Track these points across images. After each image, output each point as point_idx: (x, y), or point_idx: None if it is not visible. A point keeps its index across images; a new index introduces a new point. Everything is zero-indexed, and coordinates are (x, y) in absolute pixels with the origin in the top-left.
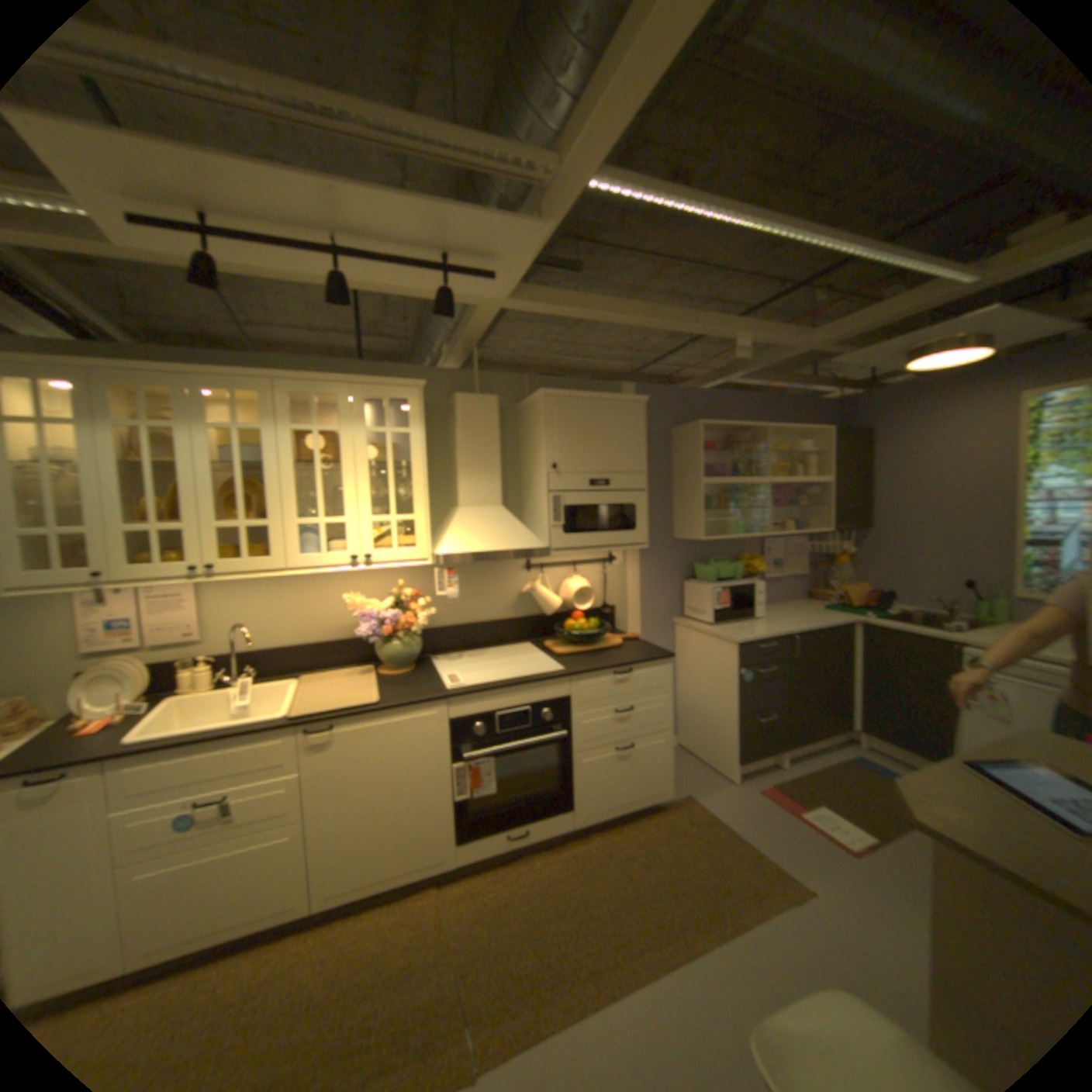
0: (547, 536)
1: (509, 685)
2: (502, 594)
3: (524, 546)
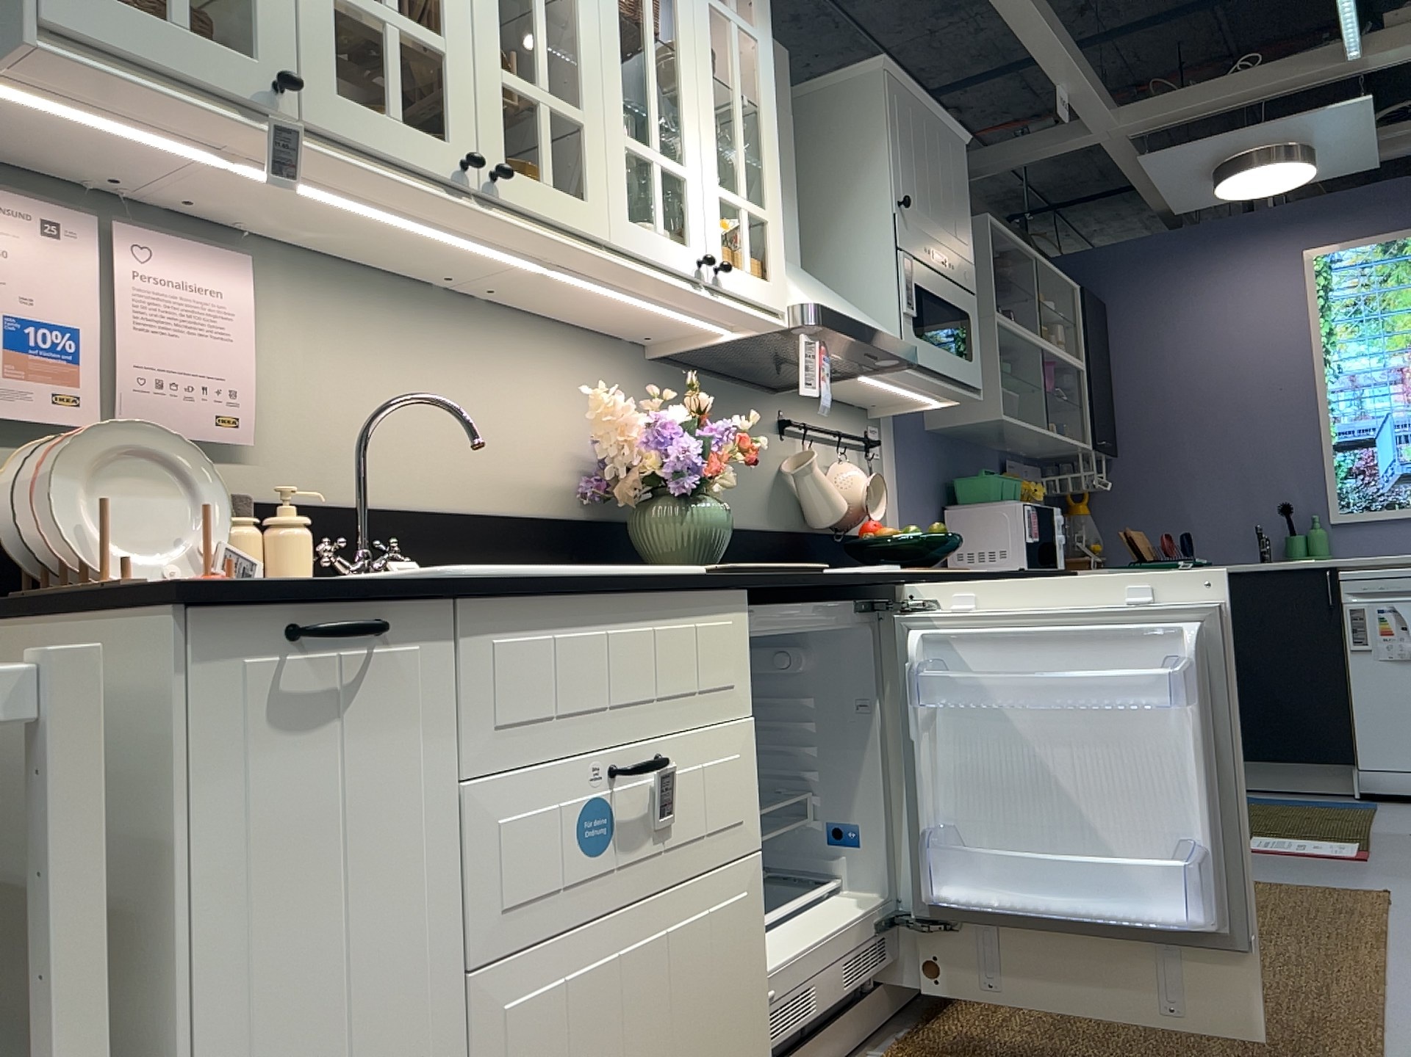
0: (902, 332)
1: (964, 575)
2: (757, 474)
3: (891, 334)
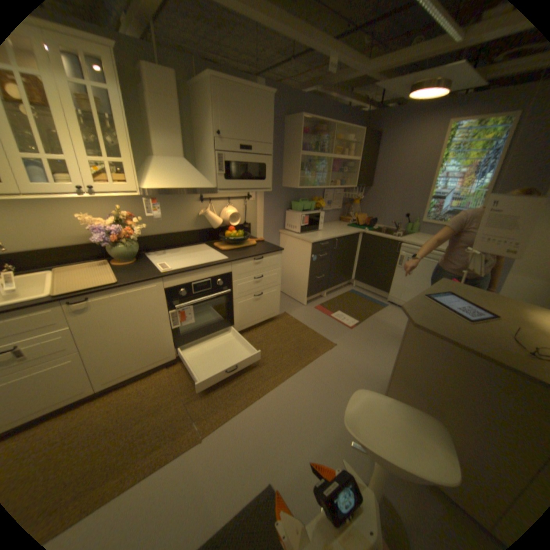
0: (216, 180)
1: (199, 268)
2: (187, 216)
3: (202, 186)
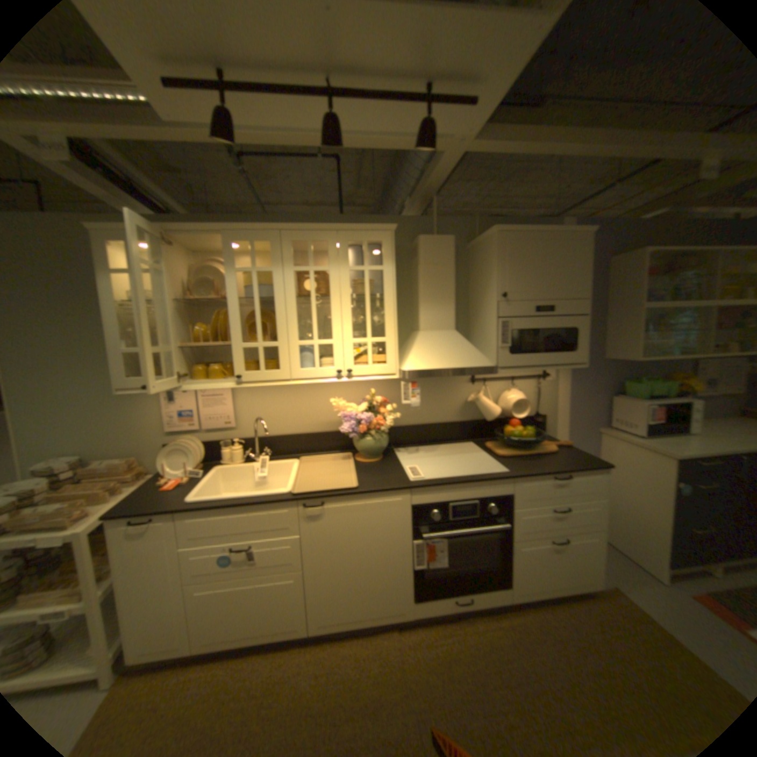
0: (497, 356)
1: (463, 483)
2: (452, 402)
3: (477, 364)
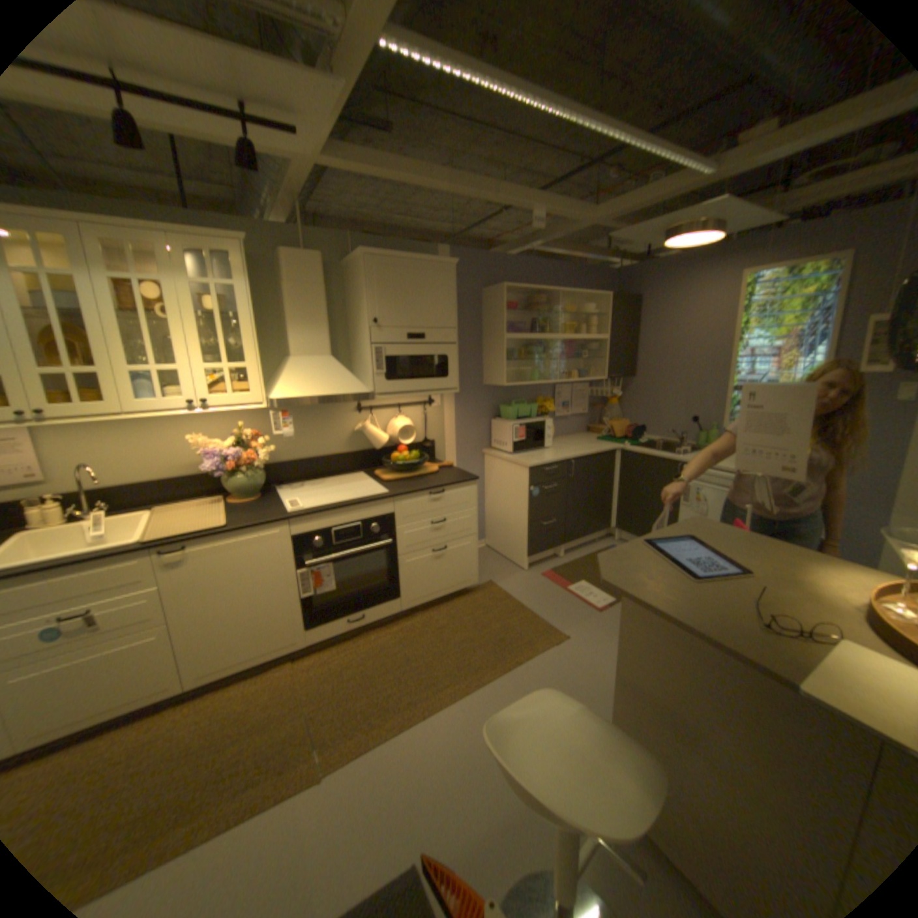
0: (372, 383)
1: (342, 507)
2: (338, 433)
3: (351, 391)
